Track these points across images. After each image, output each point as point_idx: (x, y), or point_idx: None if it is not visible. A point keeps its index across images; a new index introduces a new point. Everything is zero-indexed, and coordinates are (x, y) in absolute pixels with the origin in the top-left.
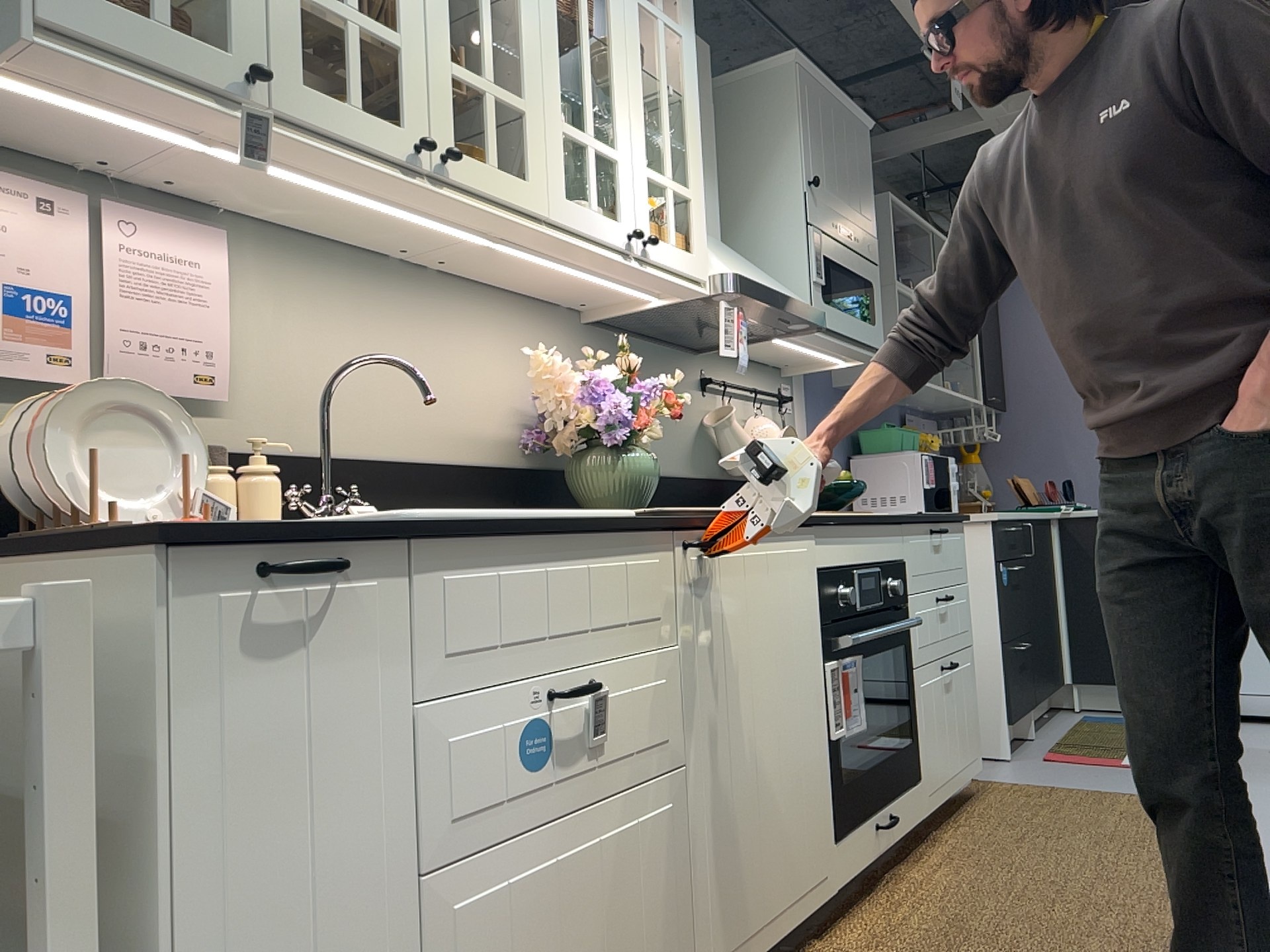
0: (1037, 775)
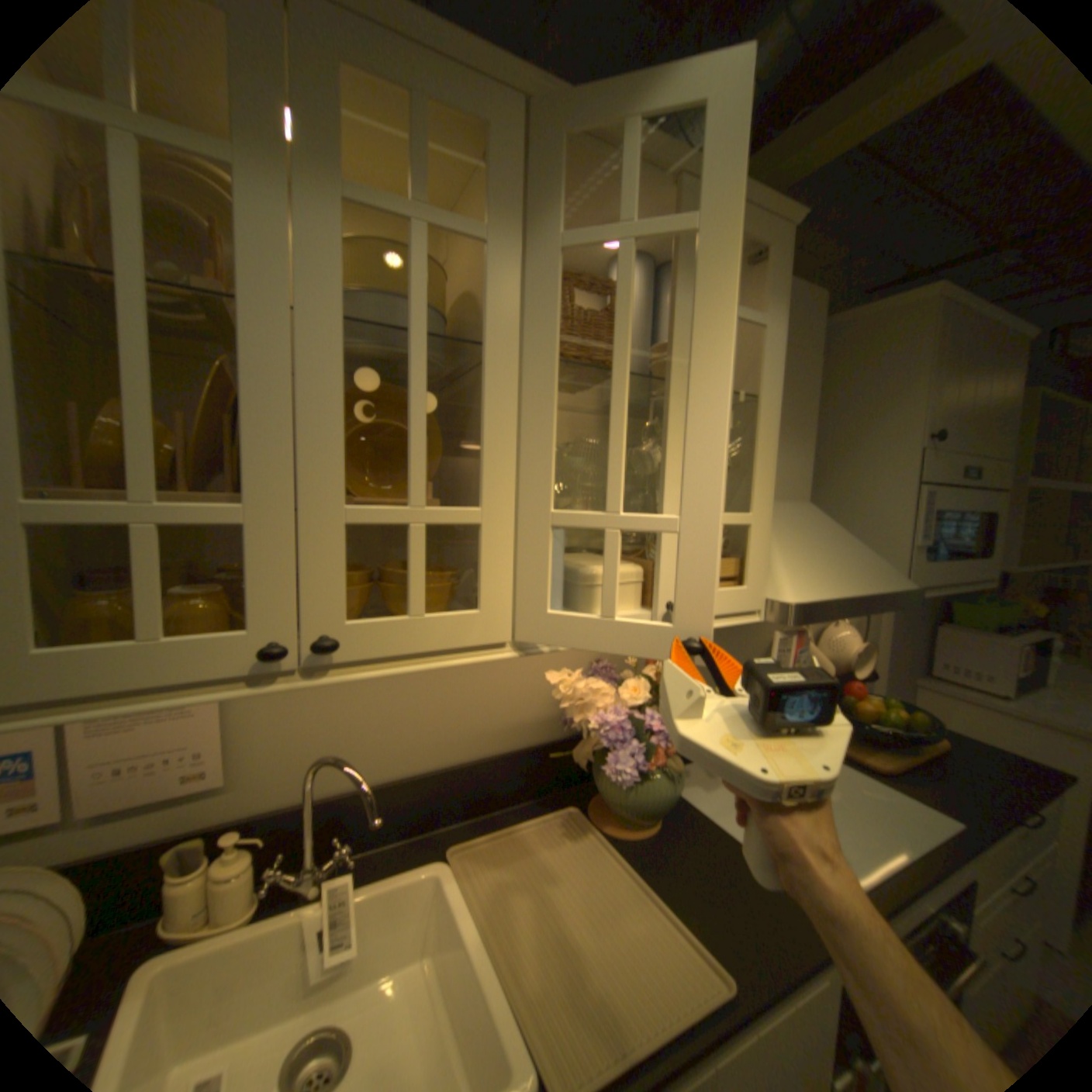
0: None
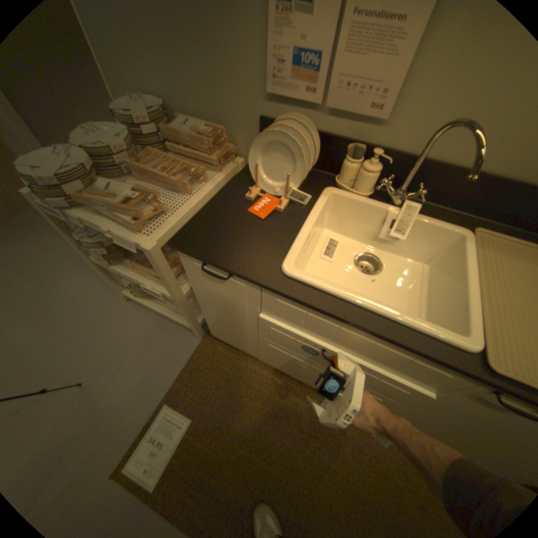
0: None
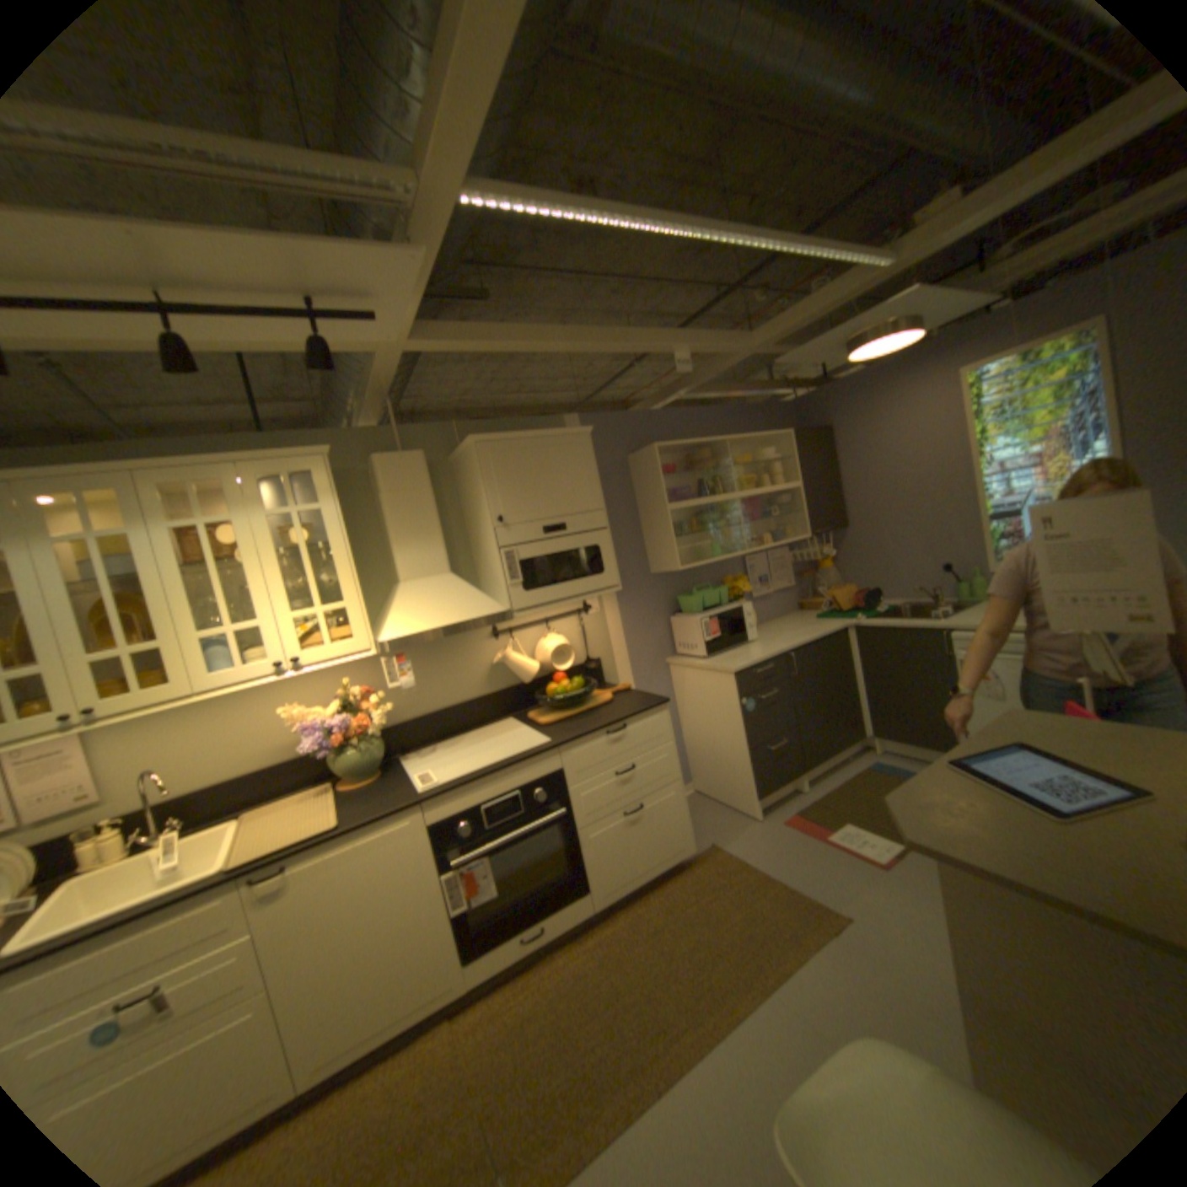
0: (755, 848)
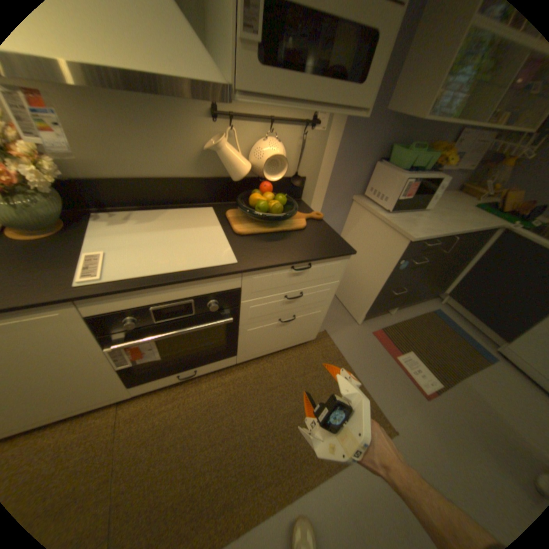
0: (351, 343)
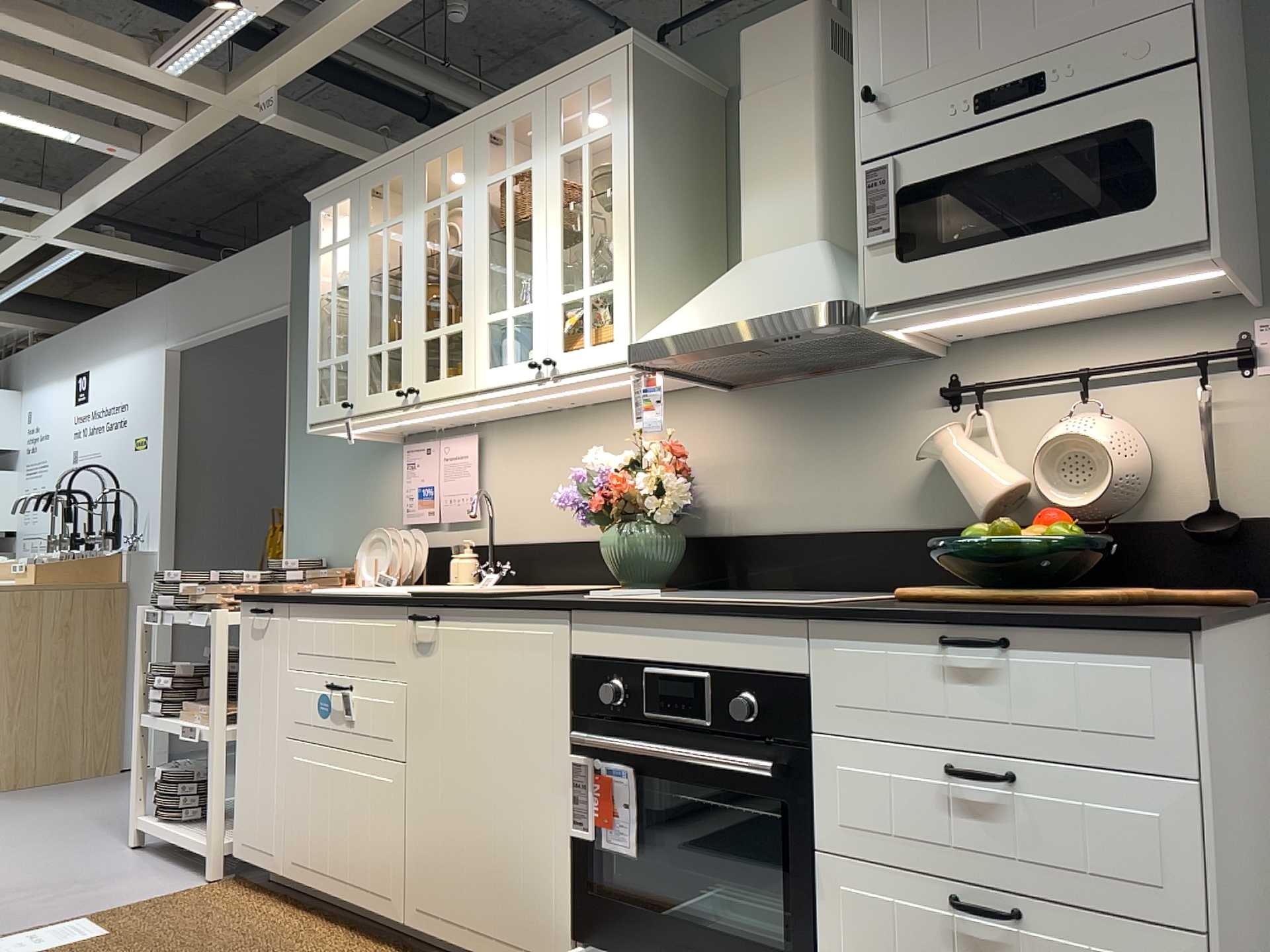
0: None
